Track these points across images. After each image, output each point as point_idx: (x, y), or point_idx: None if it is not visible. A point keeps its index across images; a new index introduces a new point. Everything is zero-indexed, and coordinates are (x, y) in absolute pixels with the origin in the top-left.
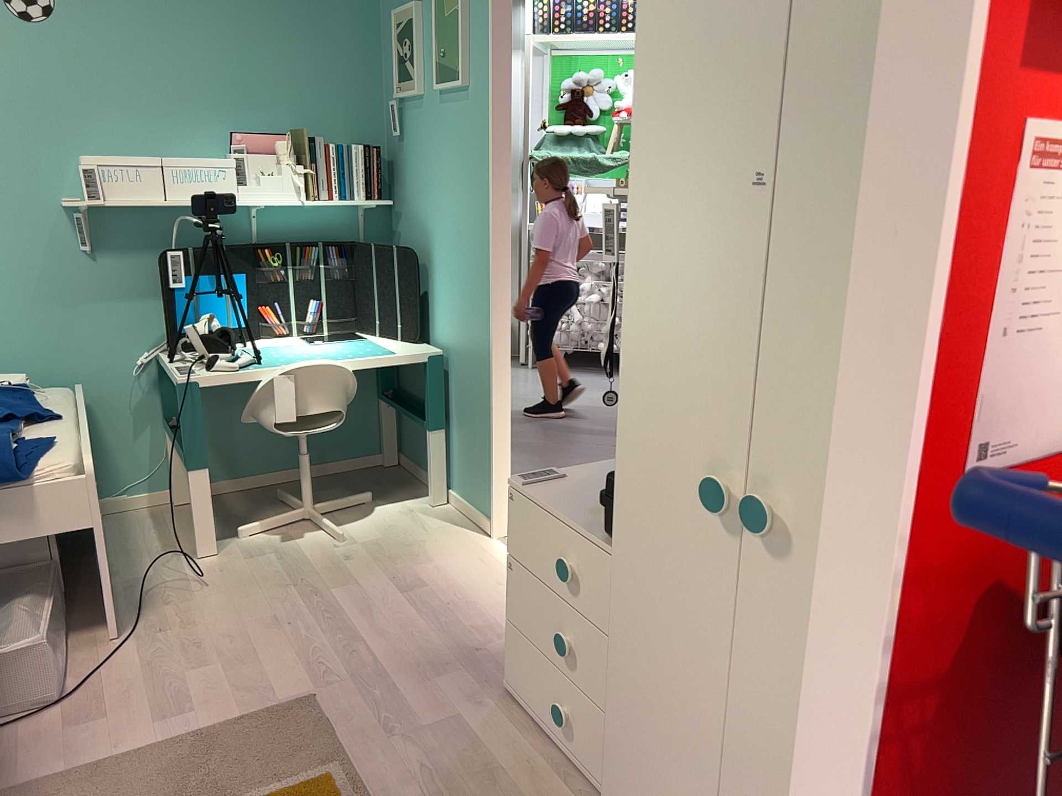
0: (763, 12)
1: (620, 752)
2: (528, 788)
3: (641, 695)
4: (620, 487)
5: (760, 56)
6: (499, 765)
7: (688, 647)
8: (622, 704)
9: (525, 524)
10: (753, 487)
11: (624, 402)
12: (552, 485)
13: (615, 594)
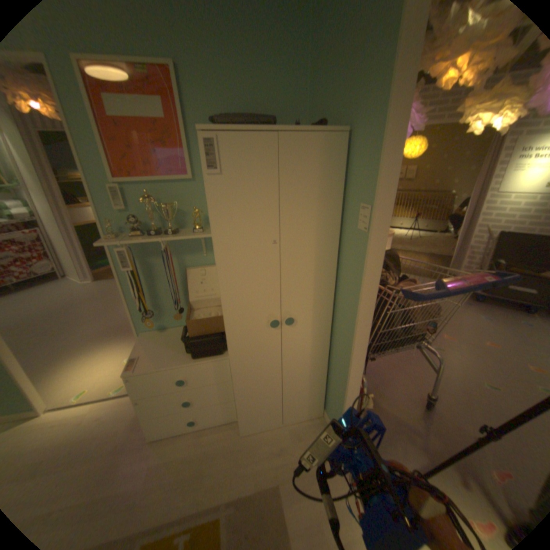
0: (269, 201)
1: (243, 405)
2: (199, 449)
3: (249, 386)
4: (229, 342)
5: (270, 213)
6: (183, 457)
7: (265, 363)
8: (241, 393)
9: (142, 384)
10: (282, 317)
11: (226, 318)
12: (142, 364)
13: (232, 370)
